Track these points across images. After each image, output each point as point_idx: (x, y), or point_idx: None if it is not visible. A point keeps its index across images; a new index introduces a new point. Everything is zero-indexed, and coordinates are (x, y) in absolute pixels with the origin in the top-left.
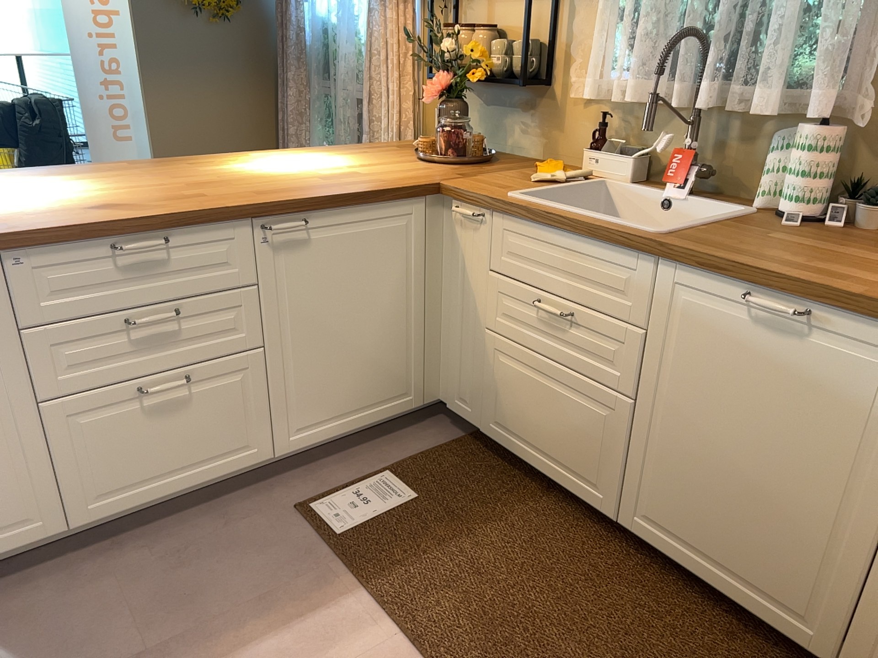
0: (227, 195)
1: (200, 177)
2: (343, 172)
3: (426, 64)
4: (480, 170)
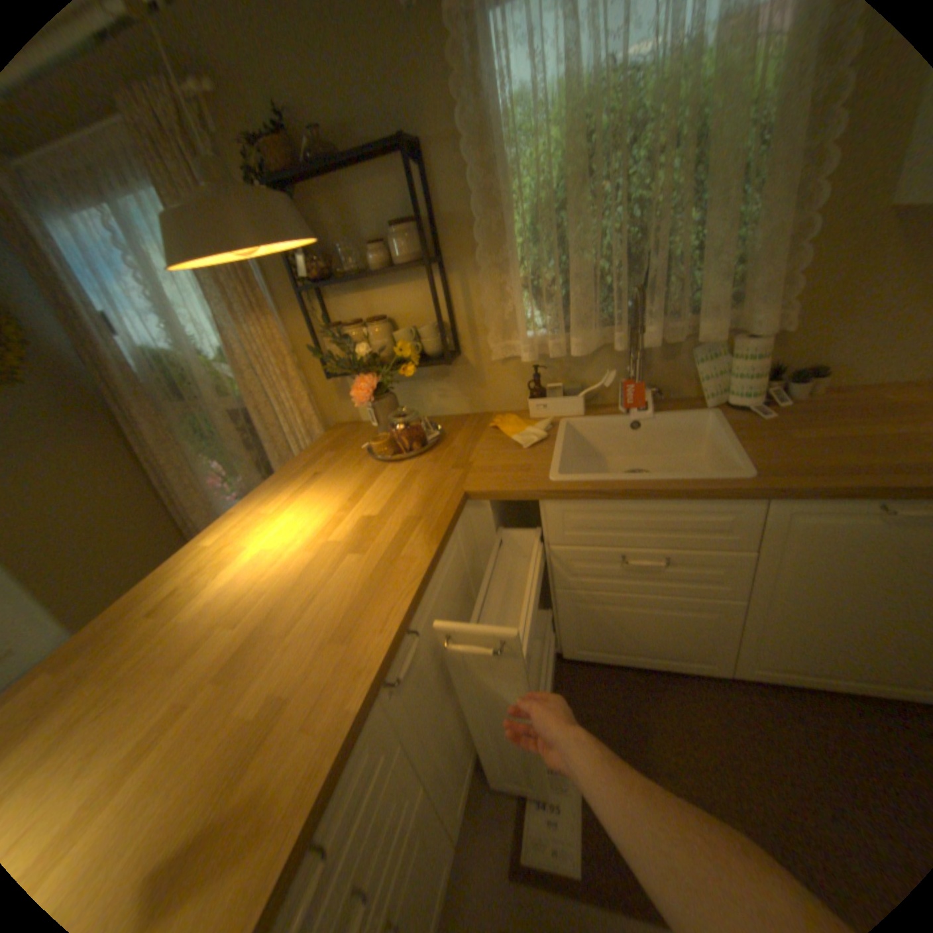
0: (309, 672)
1: (206, 643)
2: (355, 523)
3: (342, 370)
4: (457, 450)
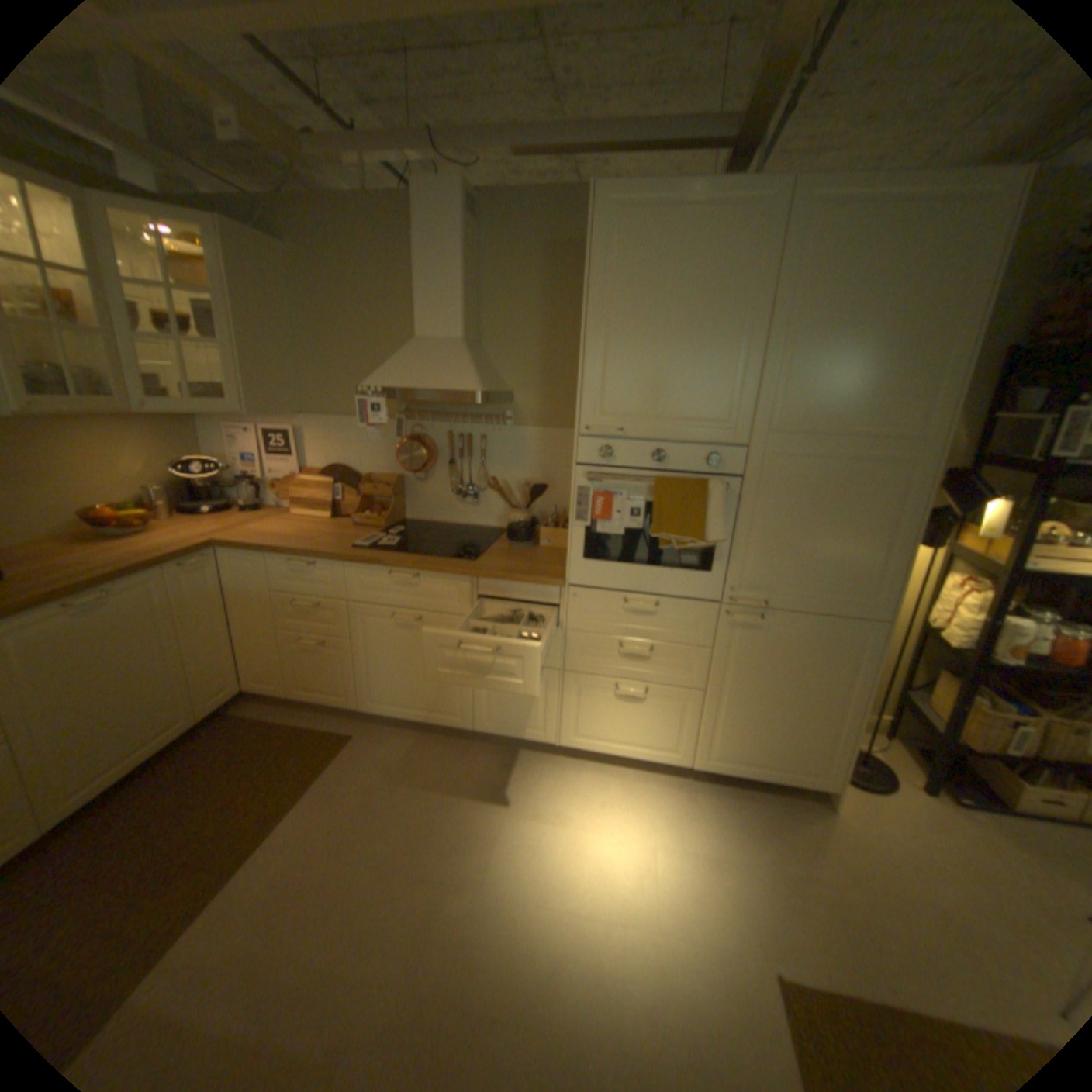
0: None
1: None
2: None
3: None
4: None
